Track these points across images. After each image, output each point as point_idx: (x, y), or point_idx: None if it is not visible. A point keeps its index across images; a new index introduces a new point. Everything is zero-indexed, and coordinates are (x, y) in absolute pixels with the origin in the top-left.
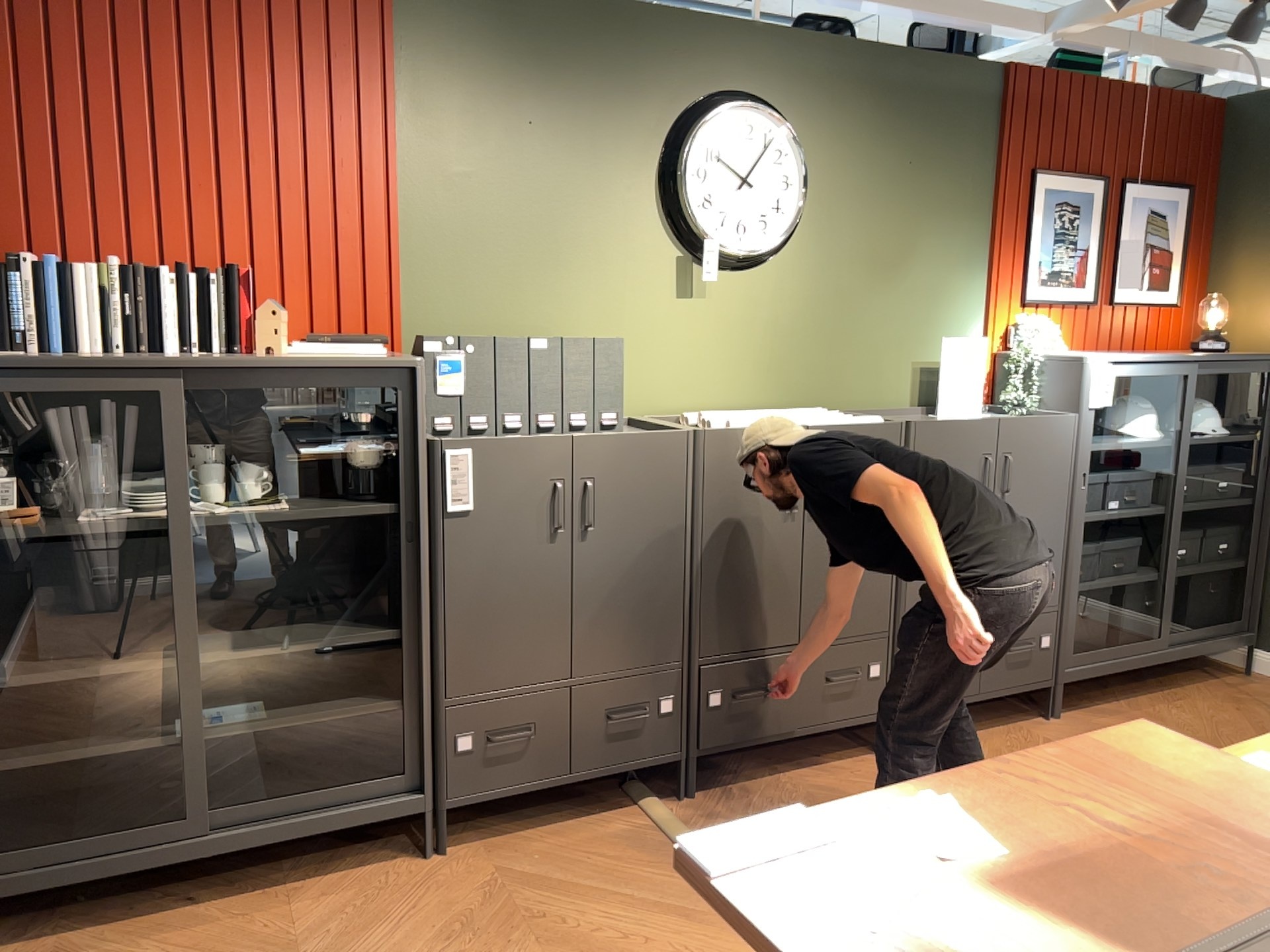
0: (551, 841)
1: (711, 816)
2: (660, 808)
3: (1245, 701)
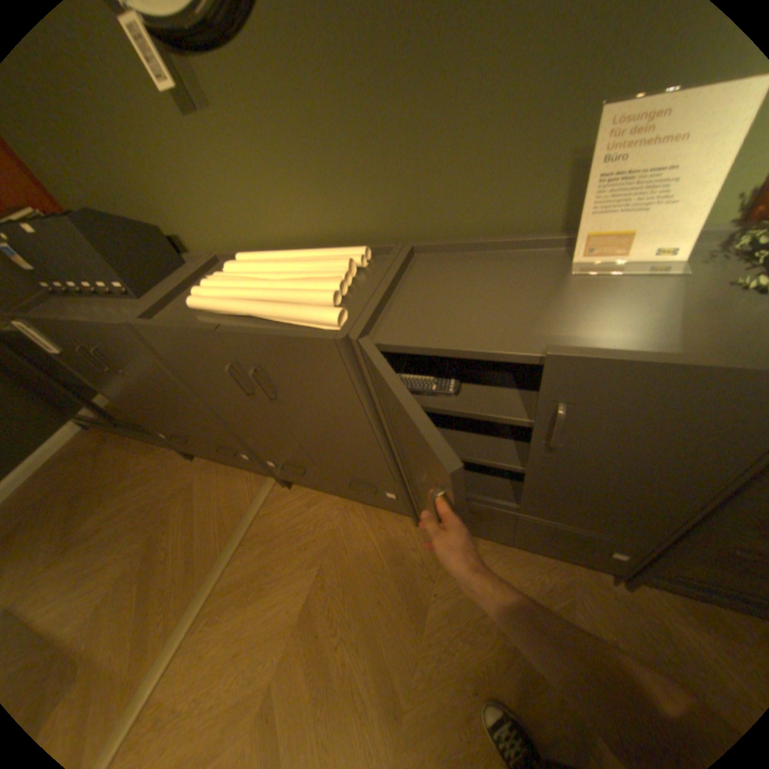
0: (220, 478)
1: (279, 509)
2: (266, 488)
3: None
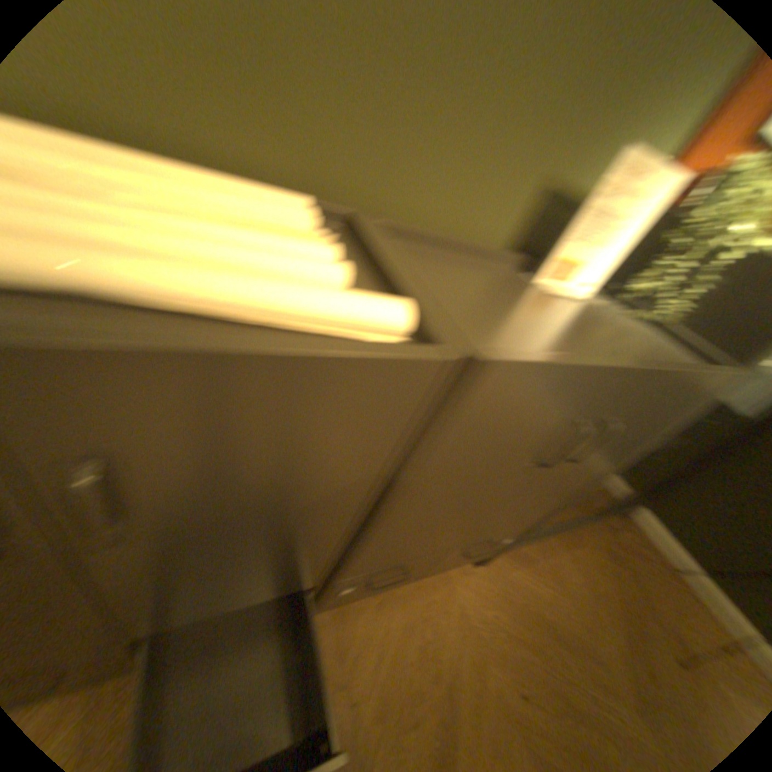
0: None
1: None
2: None
3: (621, 562)
